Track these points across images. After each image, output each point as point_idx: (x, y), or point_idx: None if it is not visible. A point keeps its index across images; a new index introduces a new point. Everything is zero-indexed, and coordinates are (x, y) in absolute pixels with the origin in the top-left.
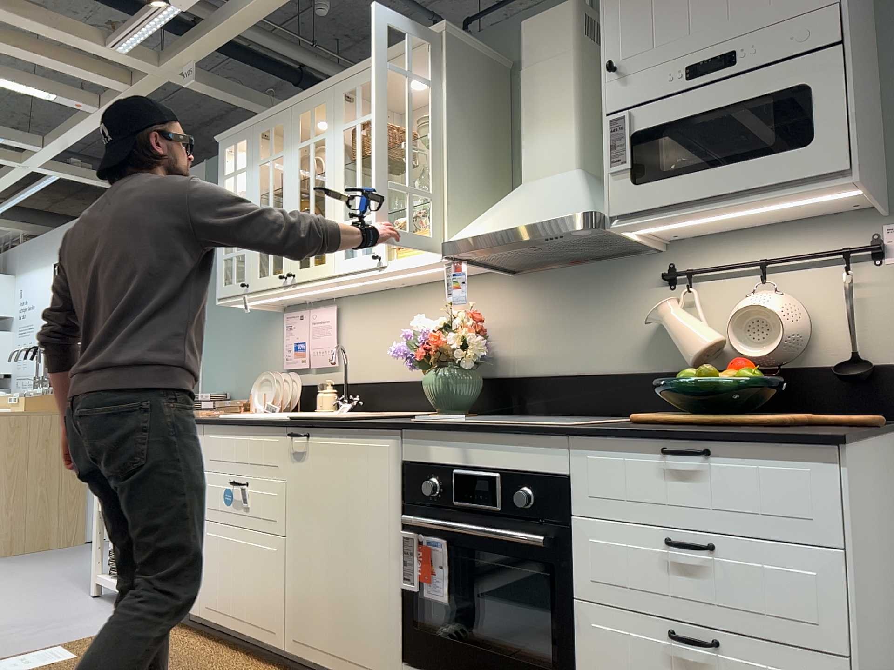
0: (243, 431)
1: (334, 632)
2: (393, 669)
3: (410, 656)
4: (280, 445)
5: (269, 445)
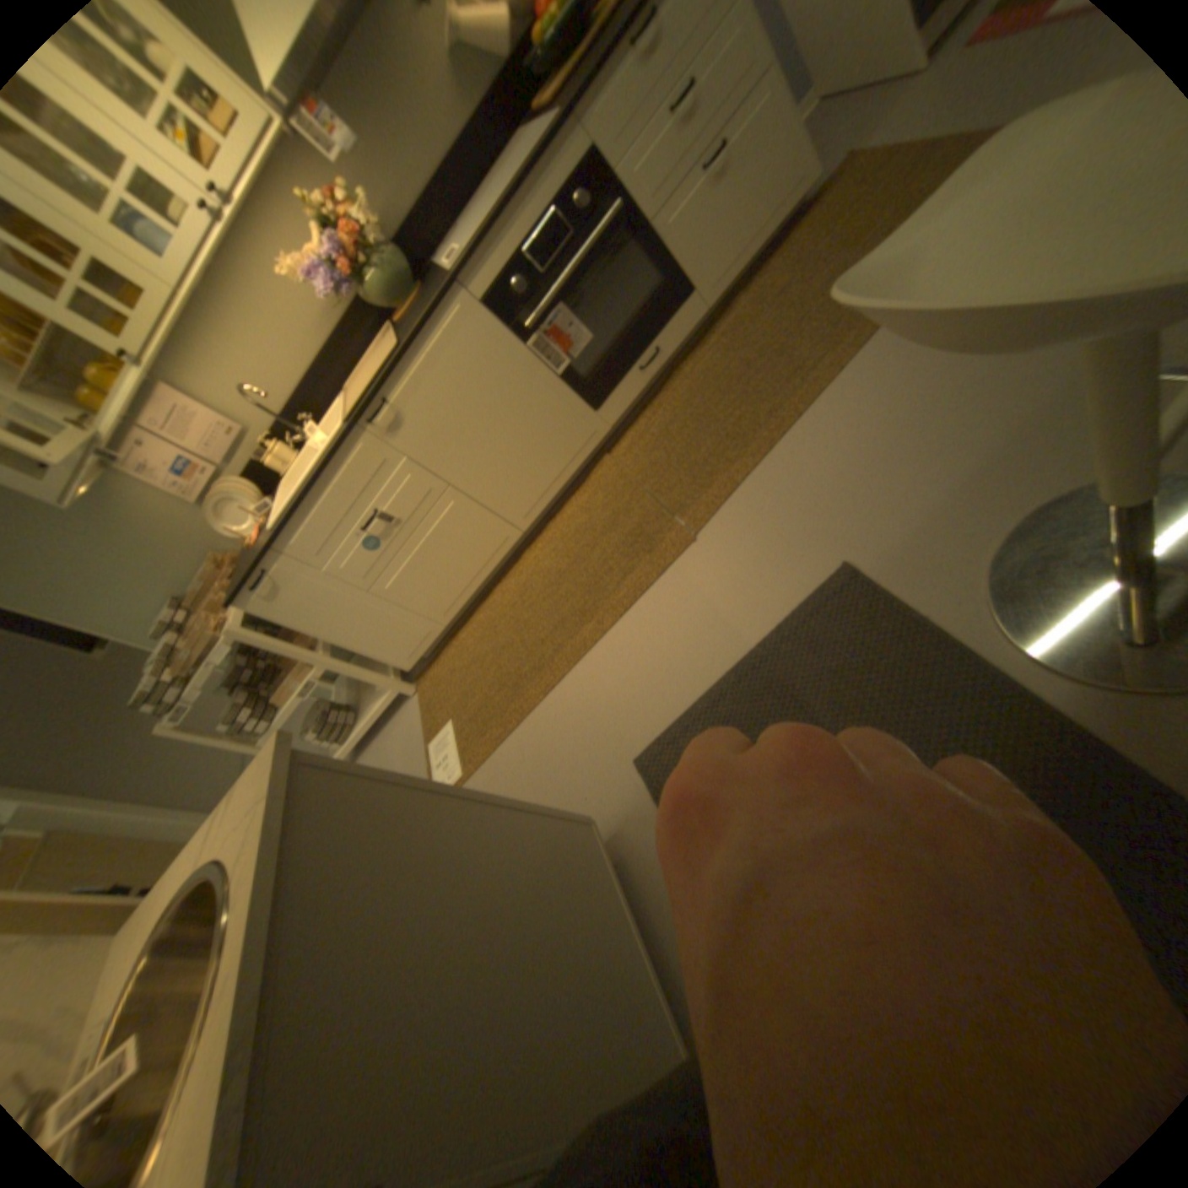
0: (321, 488)
1: (544, 468)
2: (594, 422)
3: (597, 400)
4: (370, 443)
5: (359, 458)
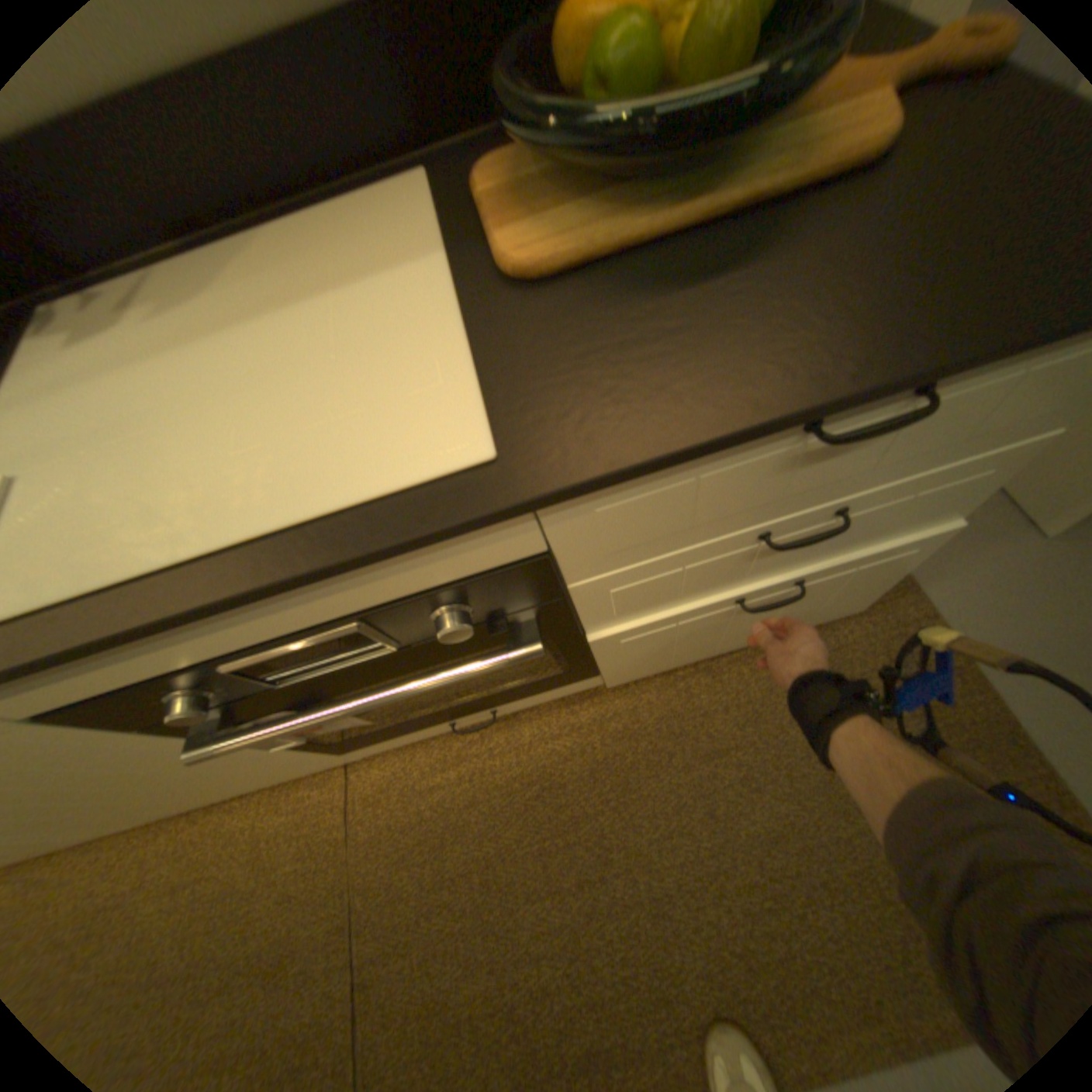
0: None
1: (196, 797)
2: (330, 761)
3: (346, 749)
4: None
5: None
